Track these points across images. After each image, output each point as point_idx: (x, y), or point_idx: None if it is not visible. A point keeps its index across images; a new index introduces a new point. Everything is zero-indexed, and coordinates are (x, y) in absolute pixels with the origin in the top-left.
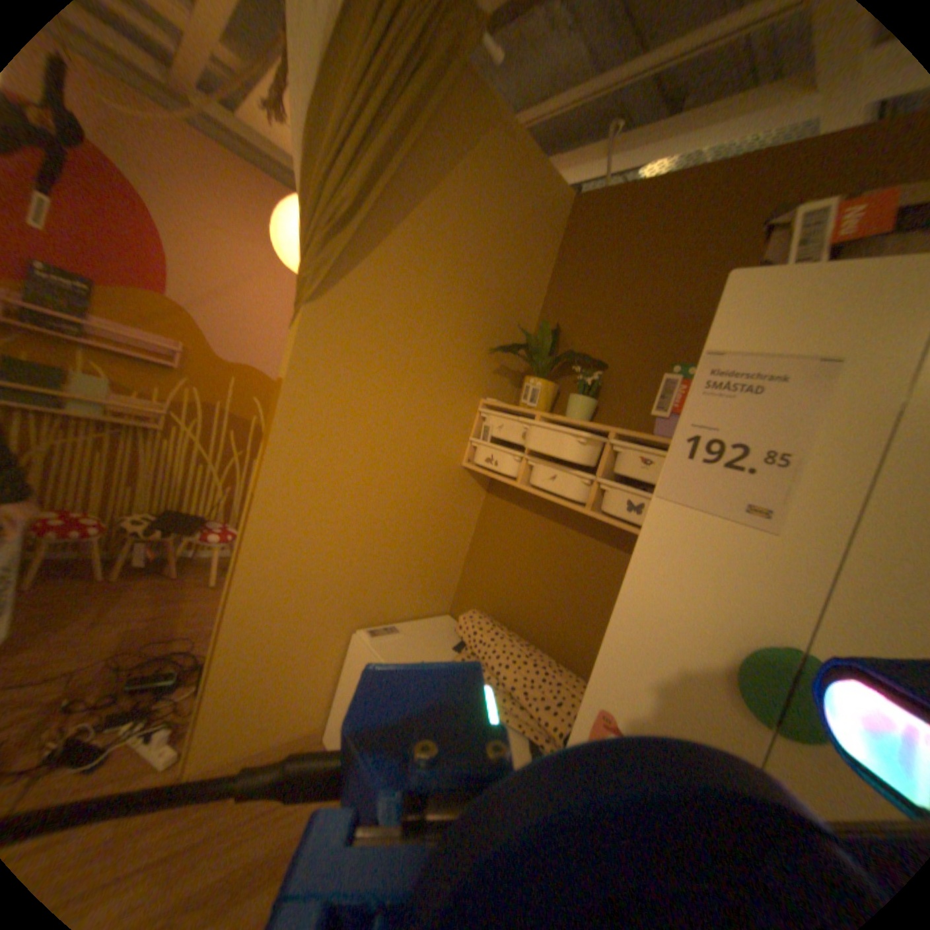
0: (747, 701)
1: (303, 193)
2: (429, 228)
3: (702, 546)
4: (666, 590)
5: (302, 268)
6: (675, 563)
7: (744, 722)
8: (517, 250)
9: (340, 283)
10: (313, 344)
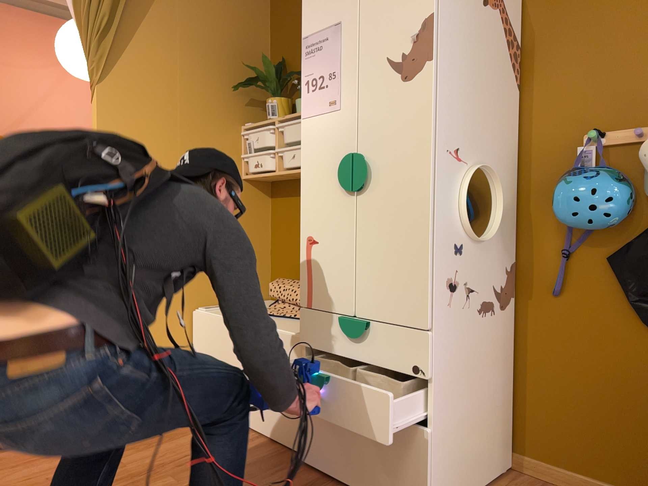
0: (346, 187)
1: (78, 19)
2: (164, 18)
3: (320, 131)
4: (314, 160)
5: (89, 63)
6: (314, 145)
7: (347, 197)
8: (235, 15)
9: (114, 66)
10: (108, 108)
